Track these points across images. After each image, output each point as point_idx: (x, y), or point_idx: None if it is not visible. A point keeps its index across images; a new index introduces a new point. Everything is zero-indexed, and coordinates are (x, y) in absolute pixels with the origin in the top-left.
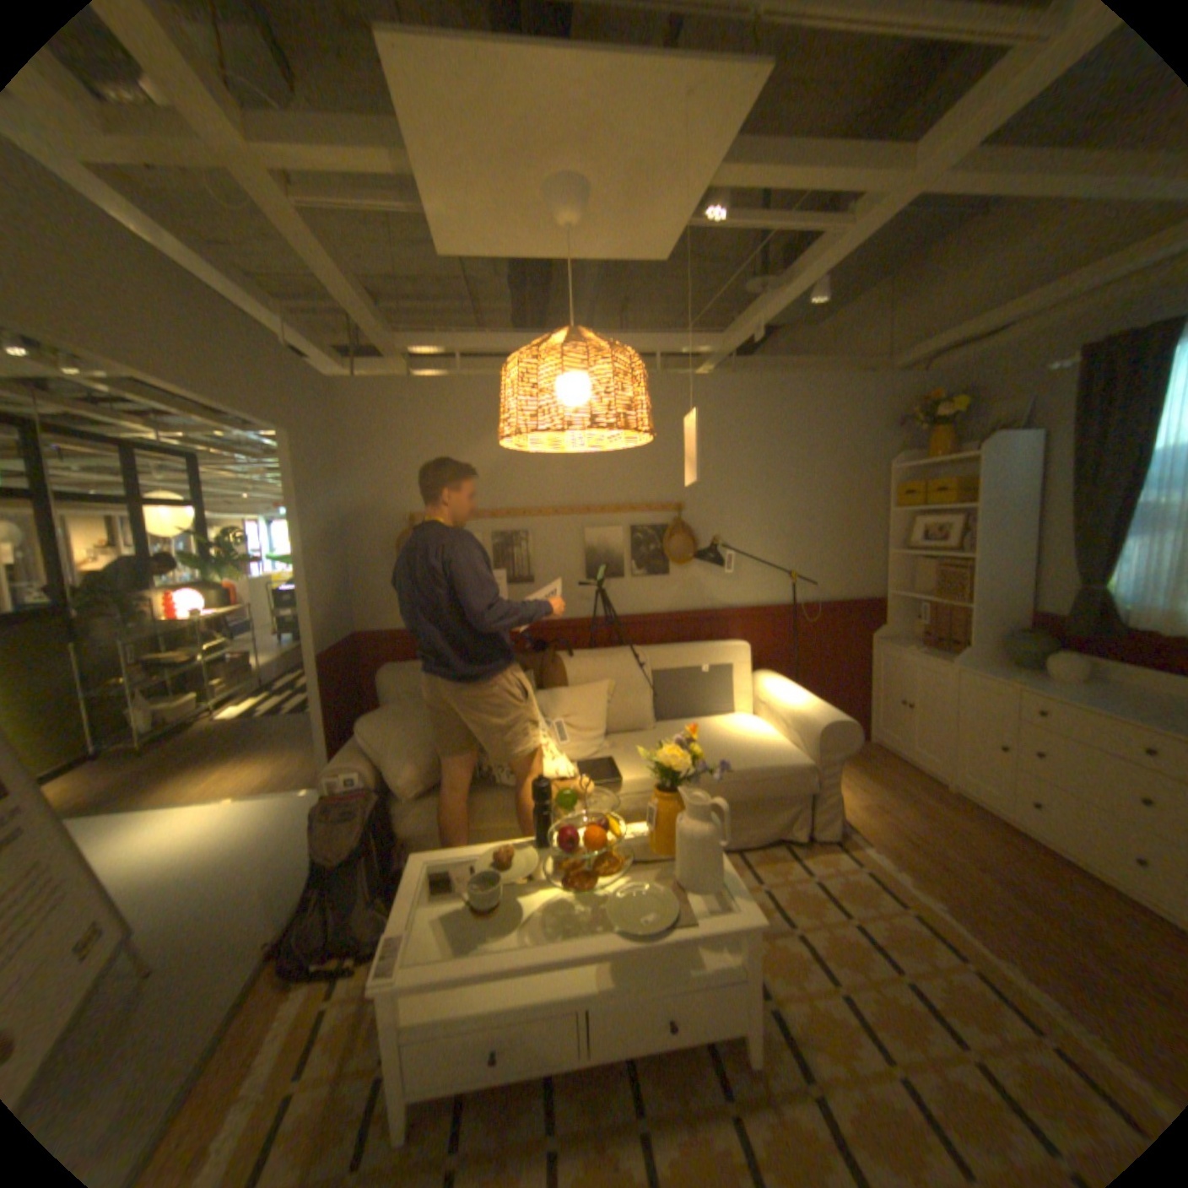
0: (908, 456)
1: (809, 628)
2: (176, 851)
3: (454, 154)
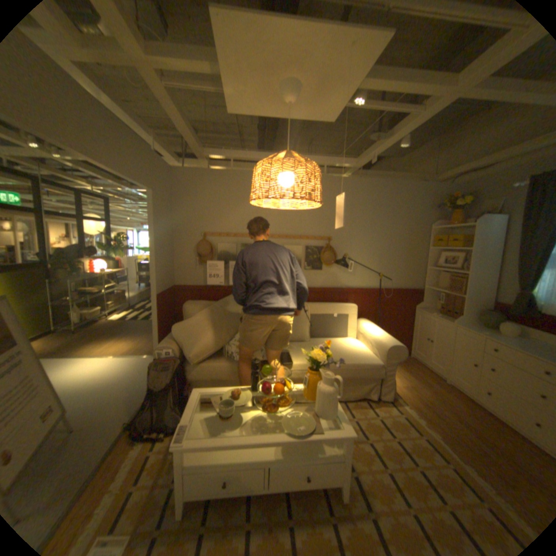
0: (440, 223)
1: (386, 300)
2: (87, 377)
3: (240, 66)
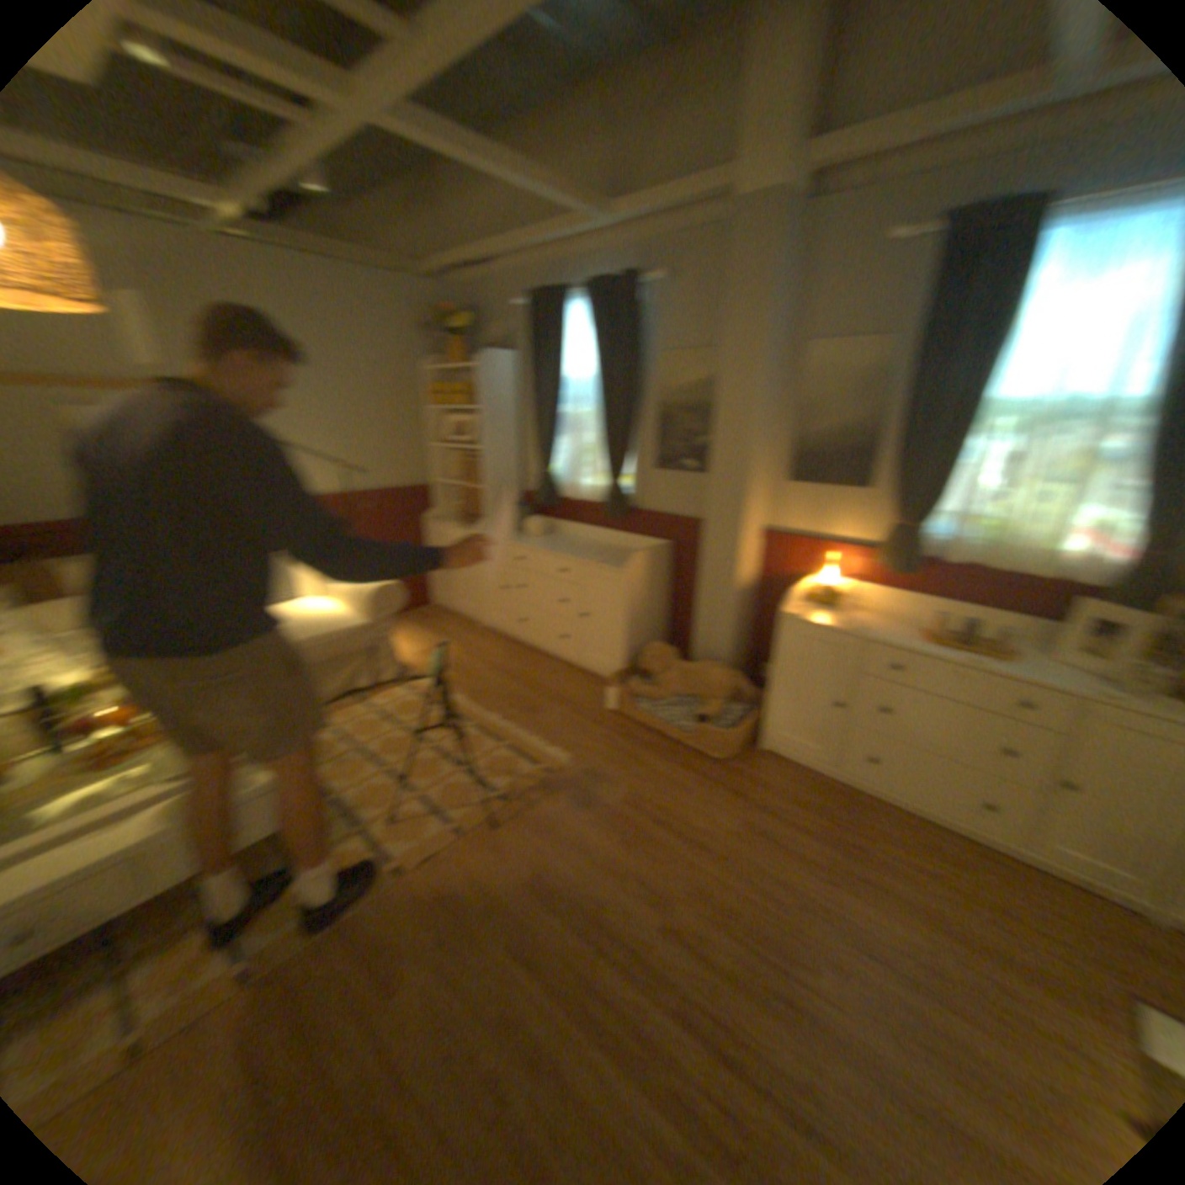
0: (429, 363)
1: (363, 517)
2: None
3: None
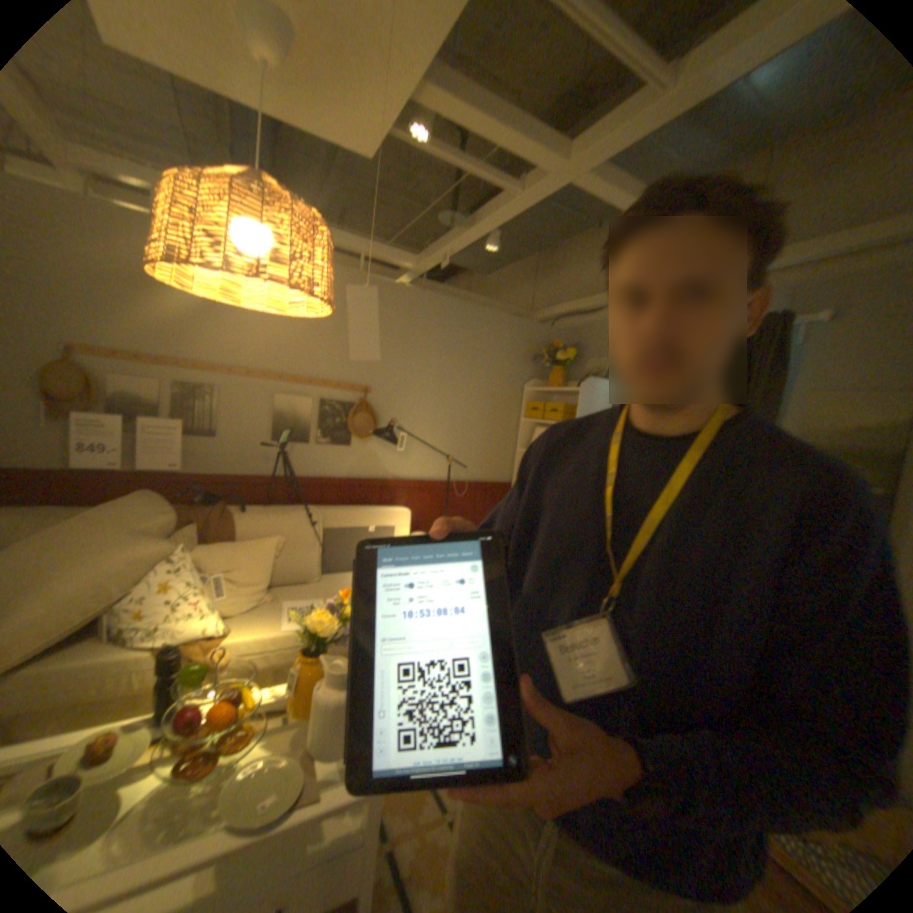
0: (535, 384)
1: (457, 501)
2: None
3: None
